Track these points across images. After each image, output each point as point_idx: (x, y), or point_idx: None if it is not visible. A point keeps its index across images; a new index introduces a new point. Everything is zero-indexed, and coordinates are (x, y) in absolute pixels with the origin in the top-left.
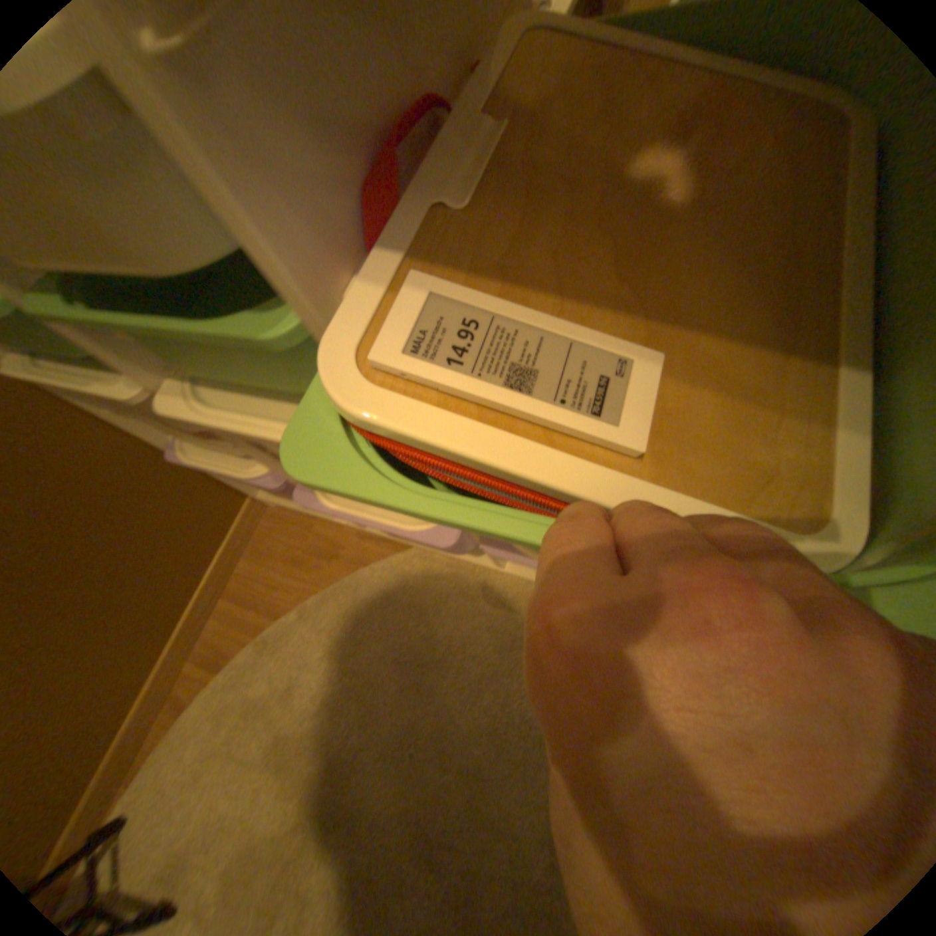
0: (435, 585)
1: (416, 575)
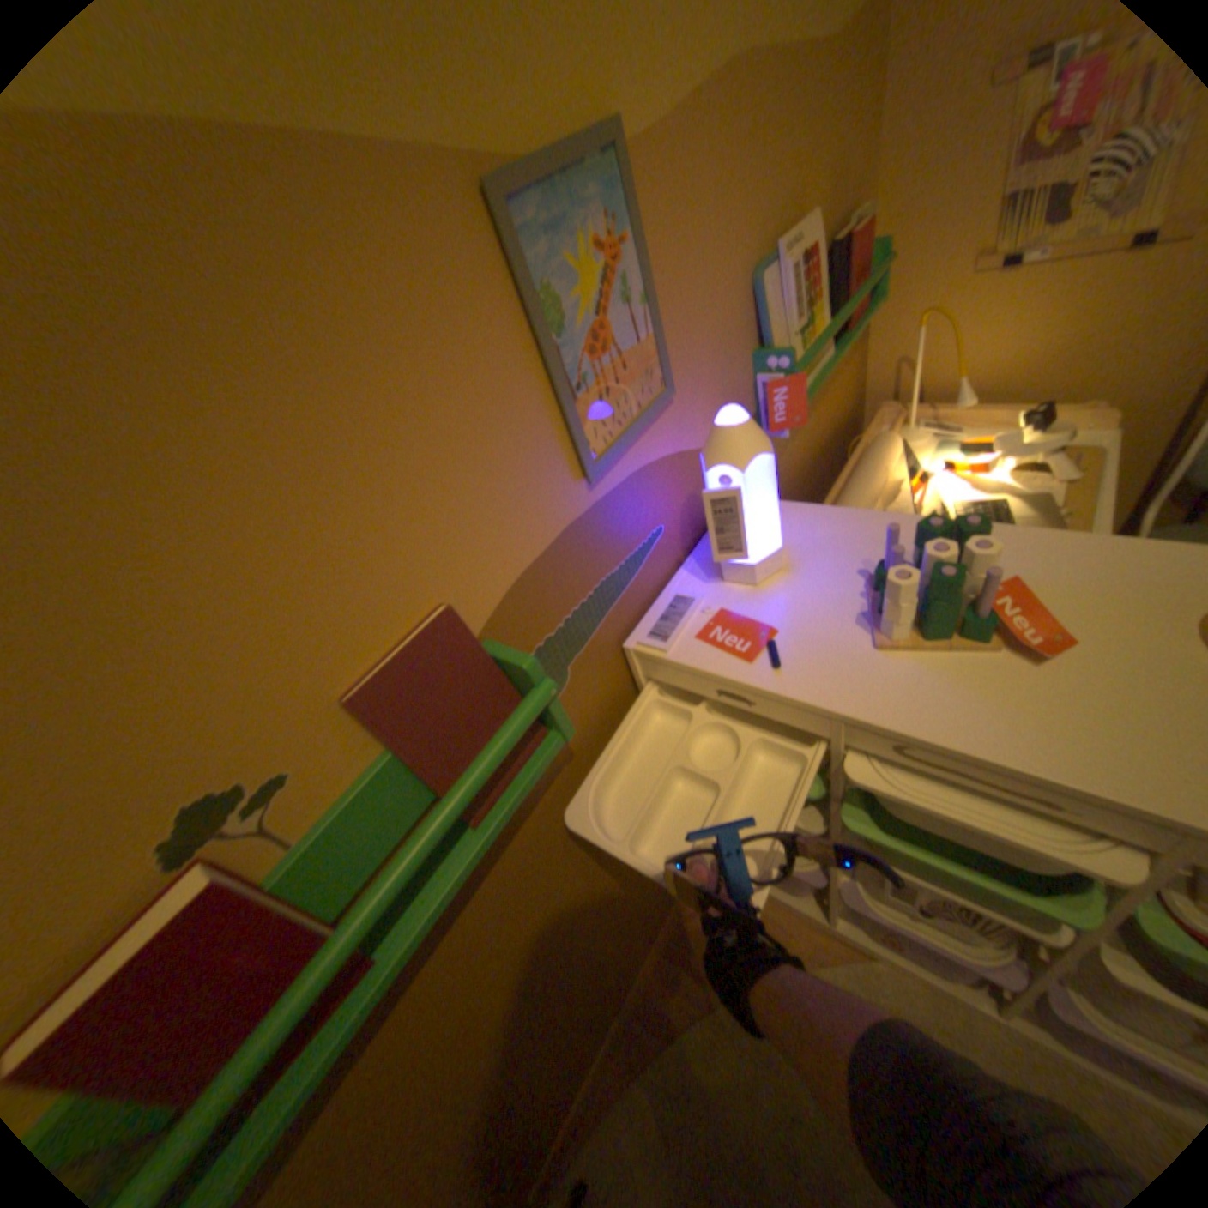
0: (912, 1010)
1: (888, 992)
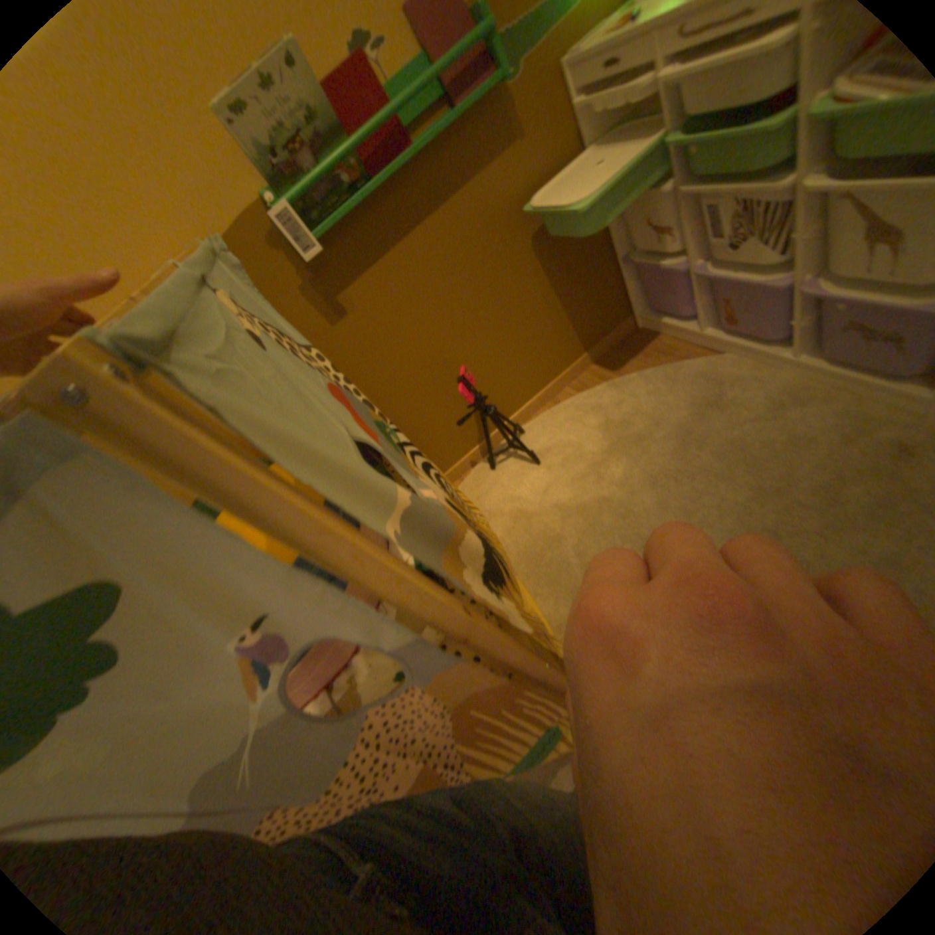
0: (738, 371)
1: (726, 364)
